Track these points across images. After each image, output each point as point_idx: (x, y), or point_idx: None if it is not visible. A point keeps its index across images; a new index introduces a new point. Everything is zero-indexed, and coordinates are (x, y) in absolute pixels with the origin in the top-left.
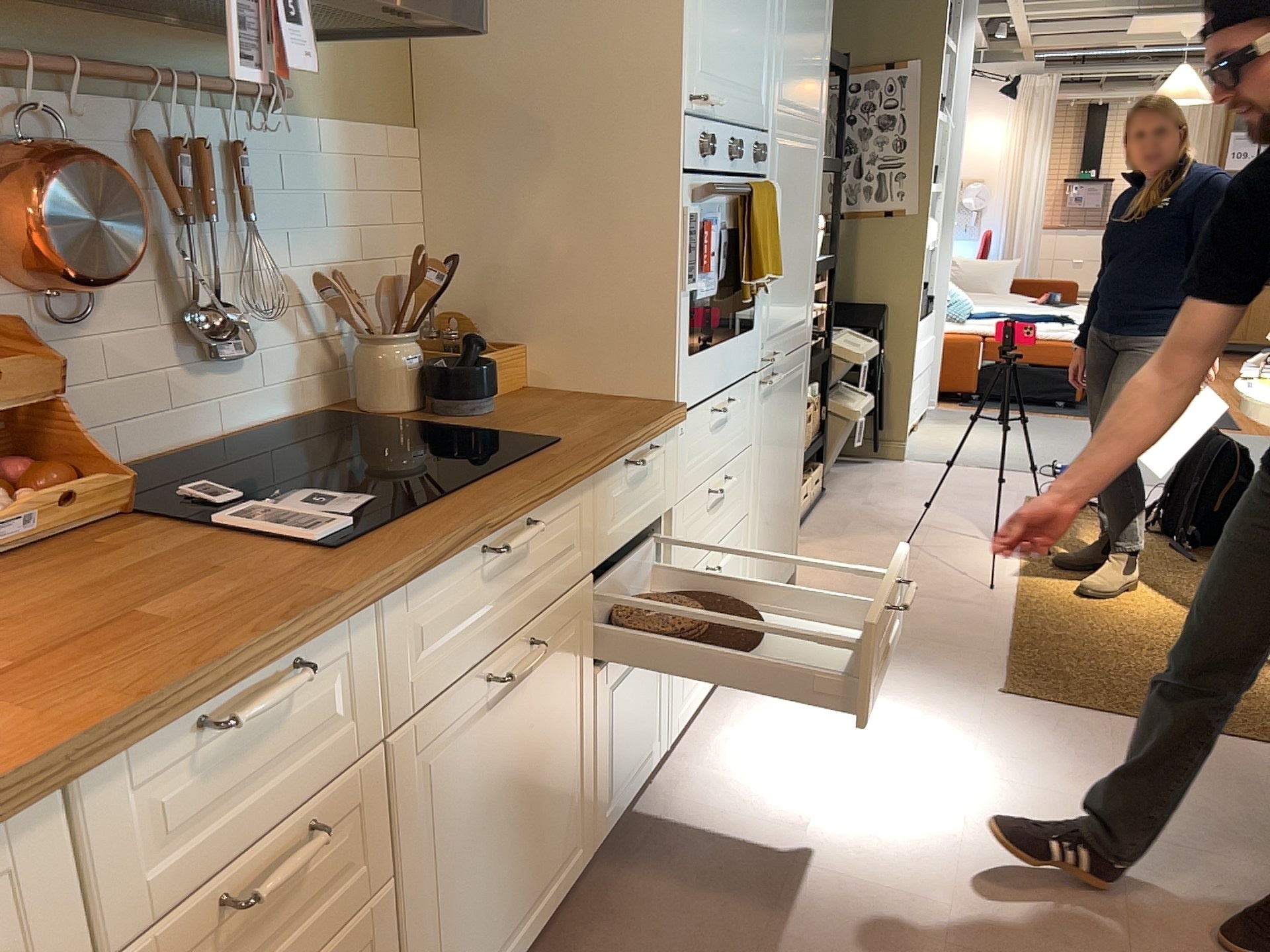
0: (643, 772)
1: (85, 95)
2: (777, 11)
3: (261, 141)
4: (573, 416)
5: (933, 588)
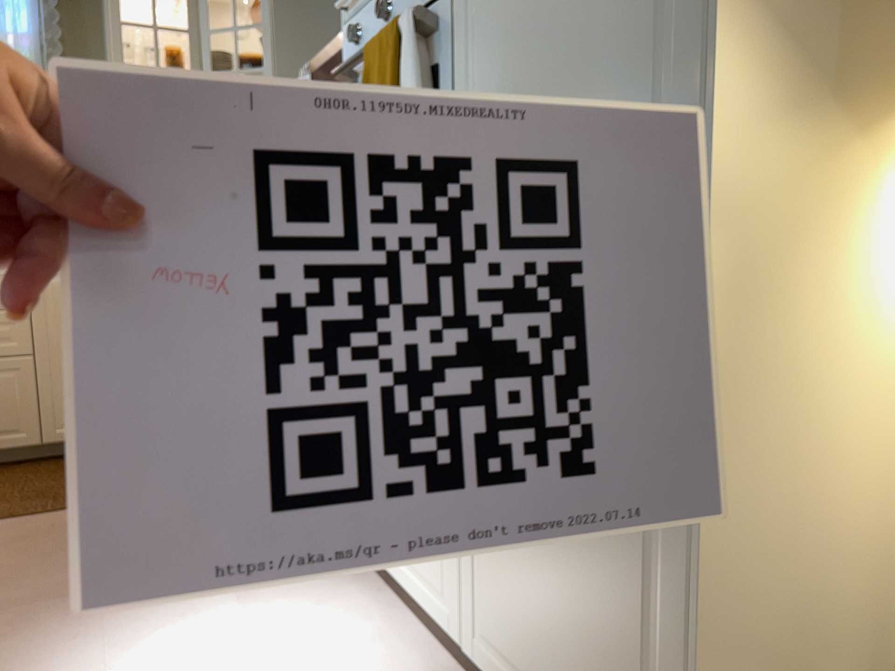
0: None
1: None
2: None
3: None
4: None
5: None
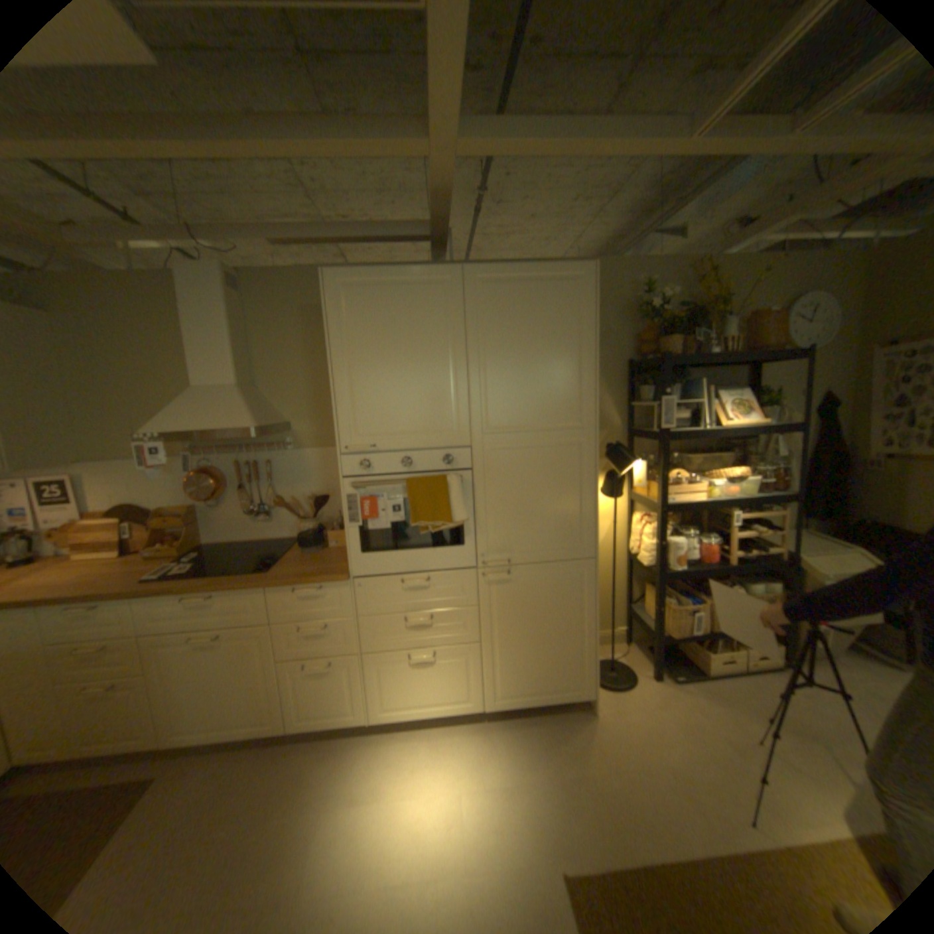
0: (336, 724)
1: (222, 454)
2: (468, 385)
3: (280, 459)
4: (309, 565)
5: (702, 786)
